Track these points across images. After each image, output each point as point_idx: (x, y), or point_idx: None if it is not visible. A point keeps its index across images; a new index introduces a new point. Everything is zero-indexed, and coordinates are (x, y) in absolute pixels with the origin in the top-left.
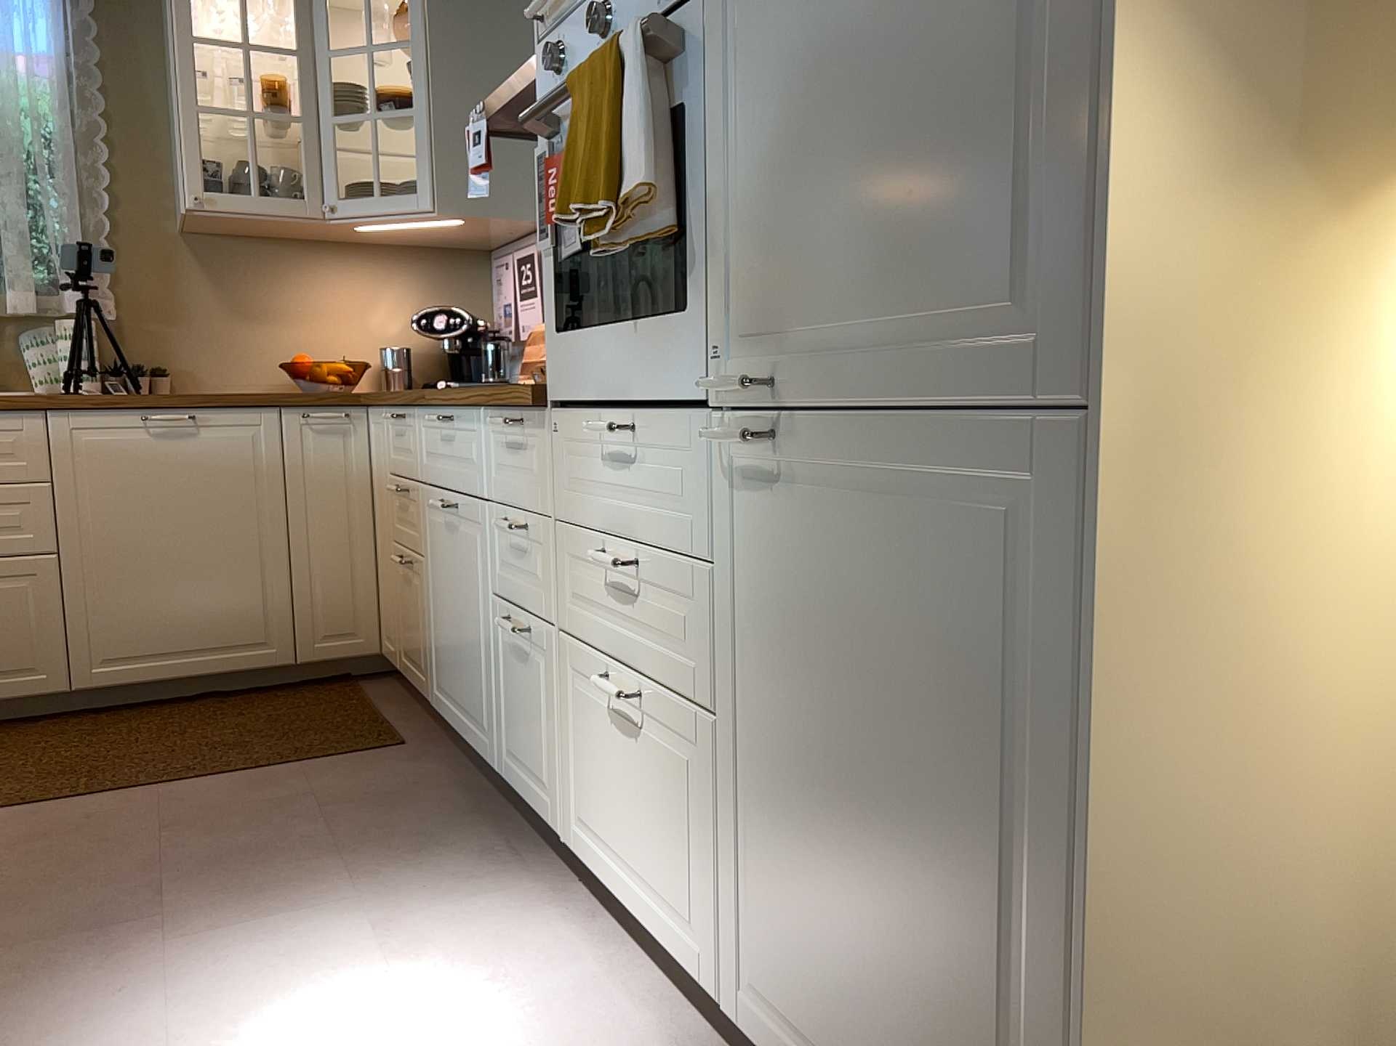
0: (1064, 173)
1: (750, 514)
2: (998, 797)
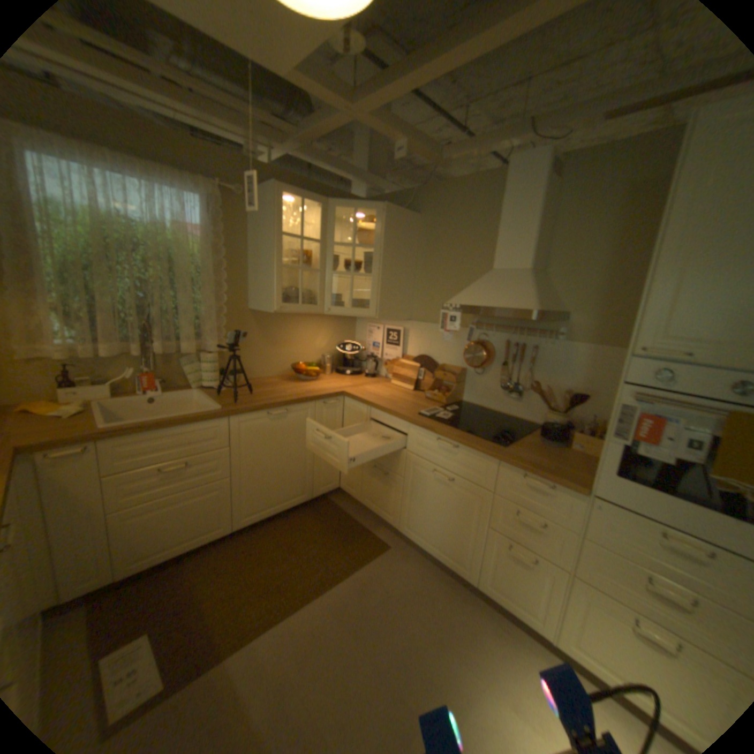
0: None
1: None
2: None
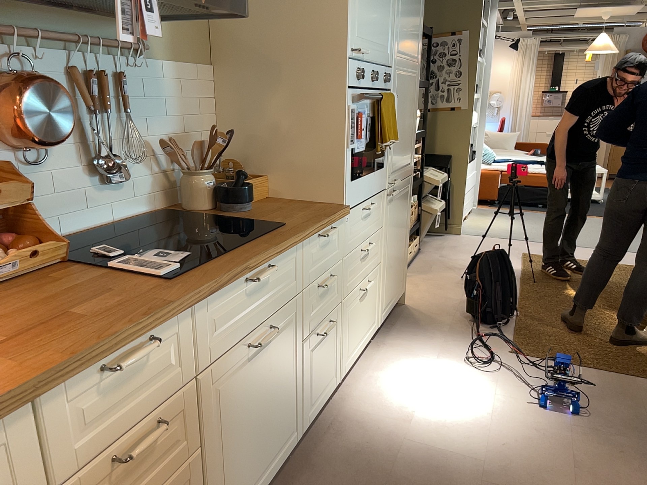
0: (411, 146)
1: (388, 209)
2: (404, 227)
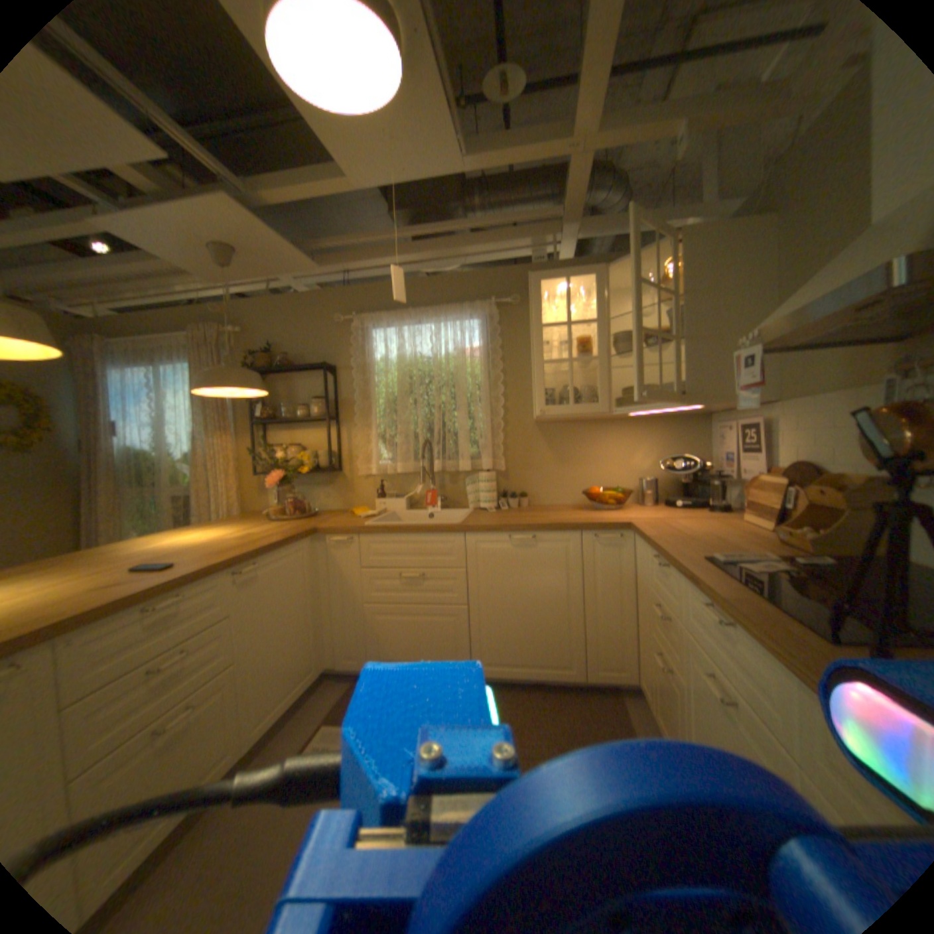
0: None
1: None
2: None
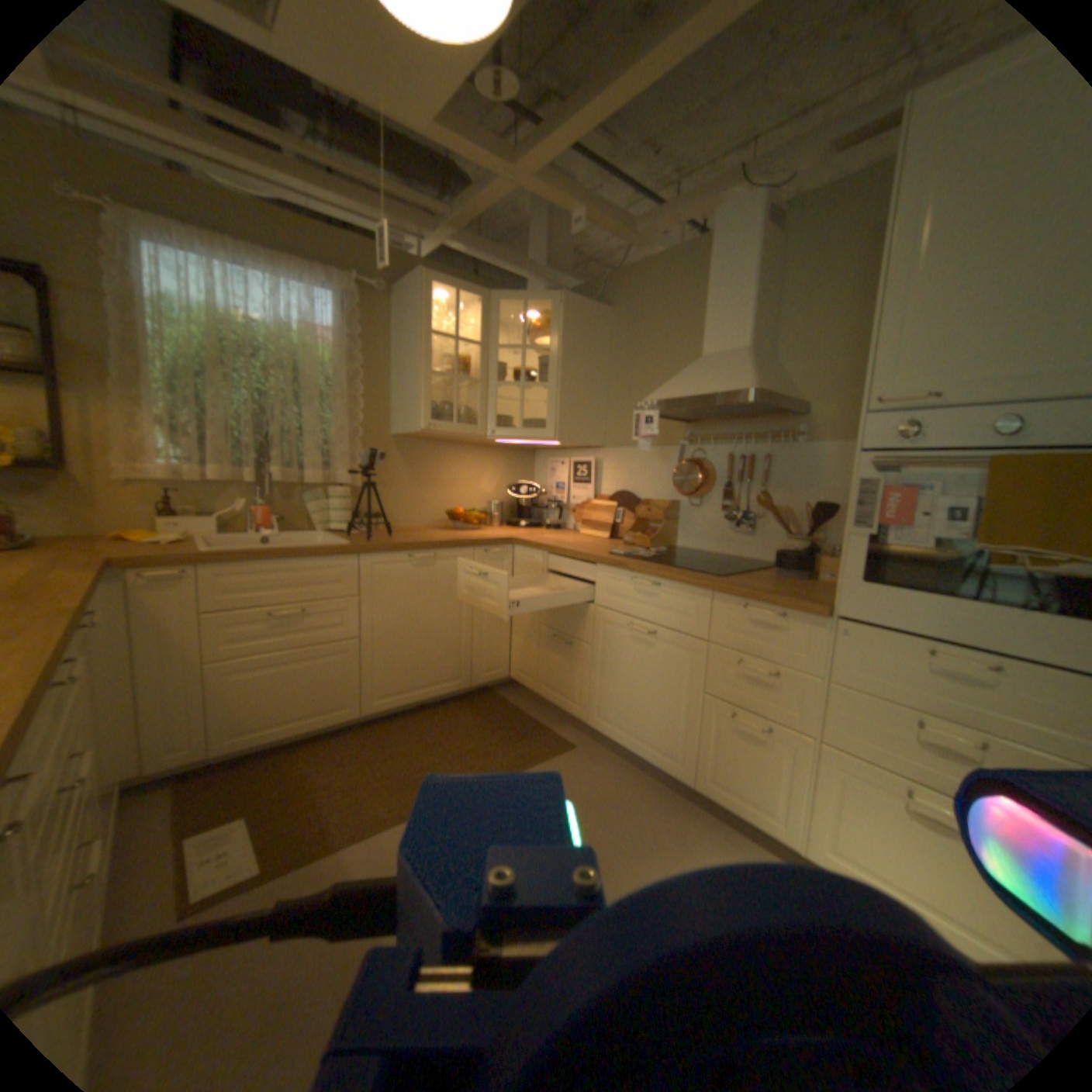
0: None
1: None
2: None
